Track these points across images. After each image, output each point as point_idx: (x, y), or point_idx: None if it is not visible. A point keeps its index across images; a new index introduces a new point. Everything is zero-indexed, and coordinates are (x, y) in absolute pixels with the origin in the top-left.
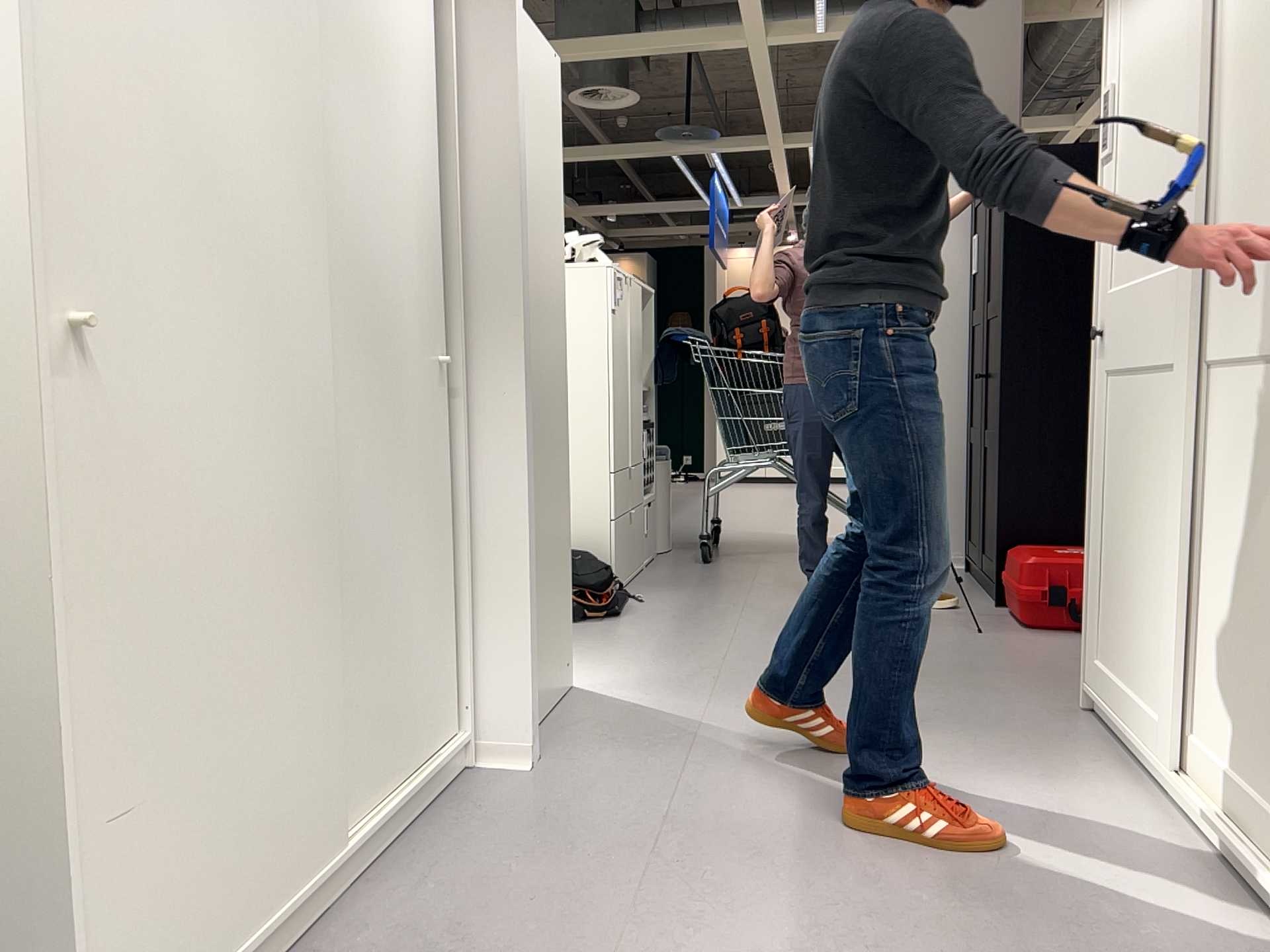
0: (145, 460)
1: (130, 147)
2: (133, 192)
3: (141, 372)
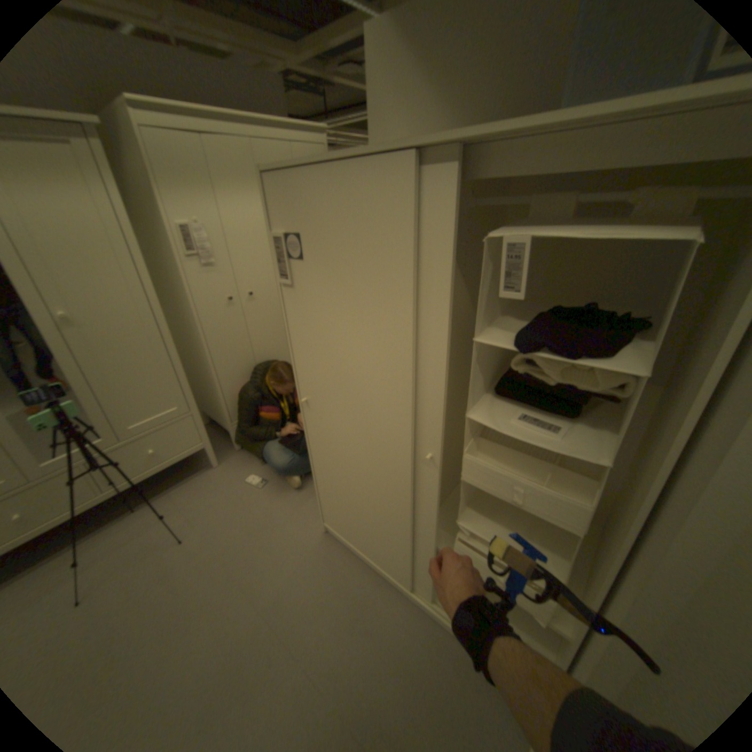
0: (312, 431)
1: (300, 360)
2: (302, 371)
3: (309, 412)
